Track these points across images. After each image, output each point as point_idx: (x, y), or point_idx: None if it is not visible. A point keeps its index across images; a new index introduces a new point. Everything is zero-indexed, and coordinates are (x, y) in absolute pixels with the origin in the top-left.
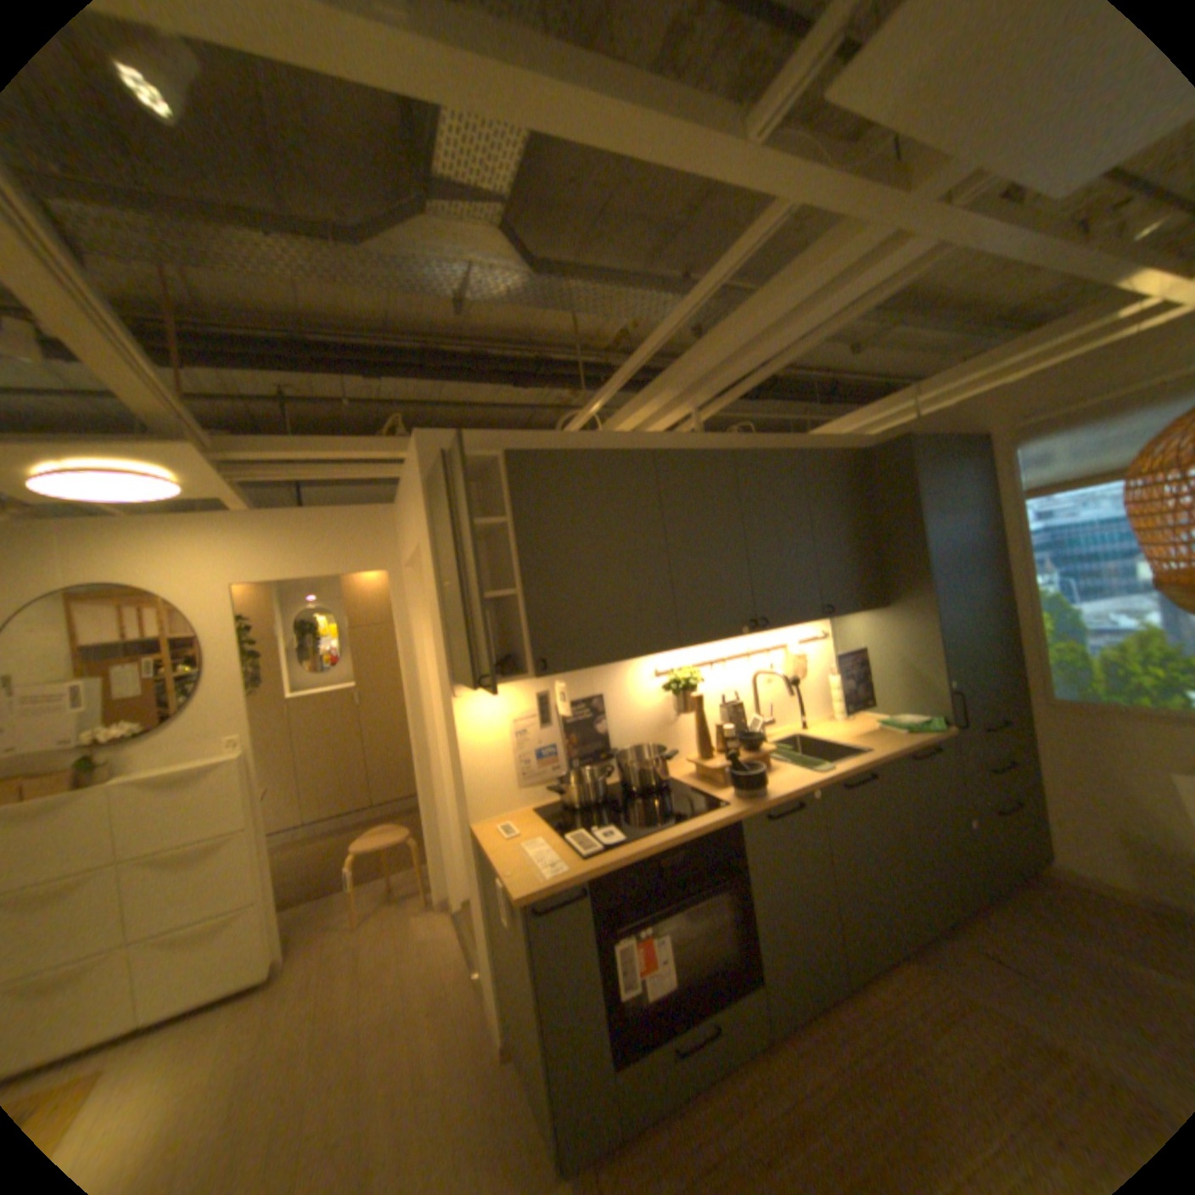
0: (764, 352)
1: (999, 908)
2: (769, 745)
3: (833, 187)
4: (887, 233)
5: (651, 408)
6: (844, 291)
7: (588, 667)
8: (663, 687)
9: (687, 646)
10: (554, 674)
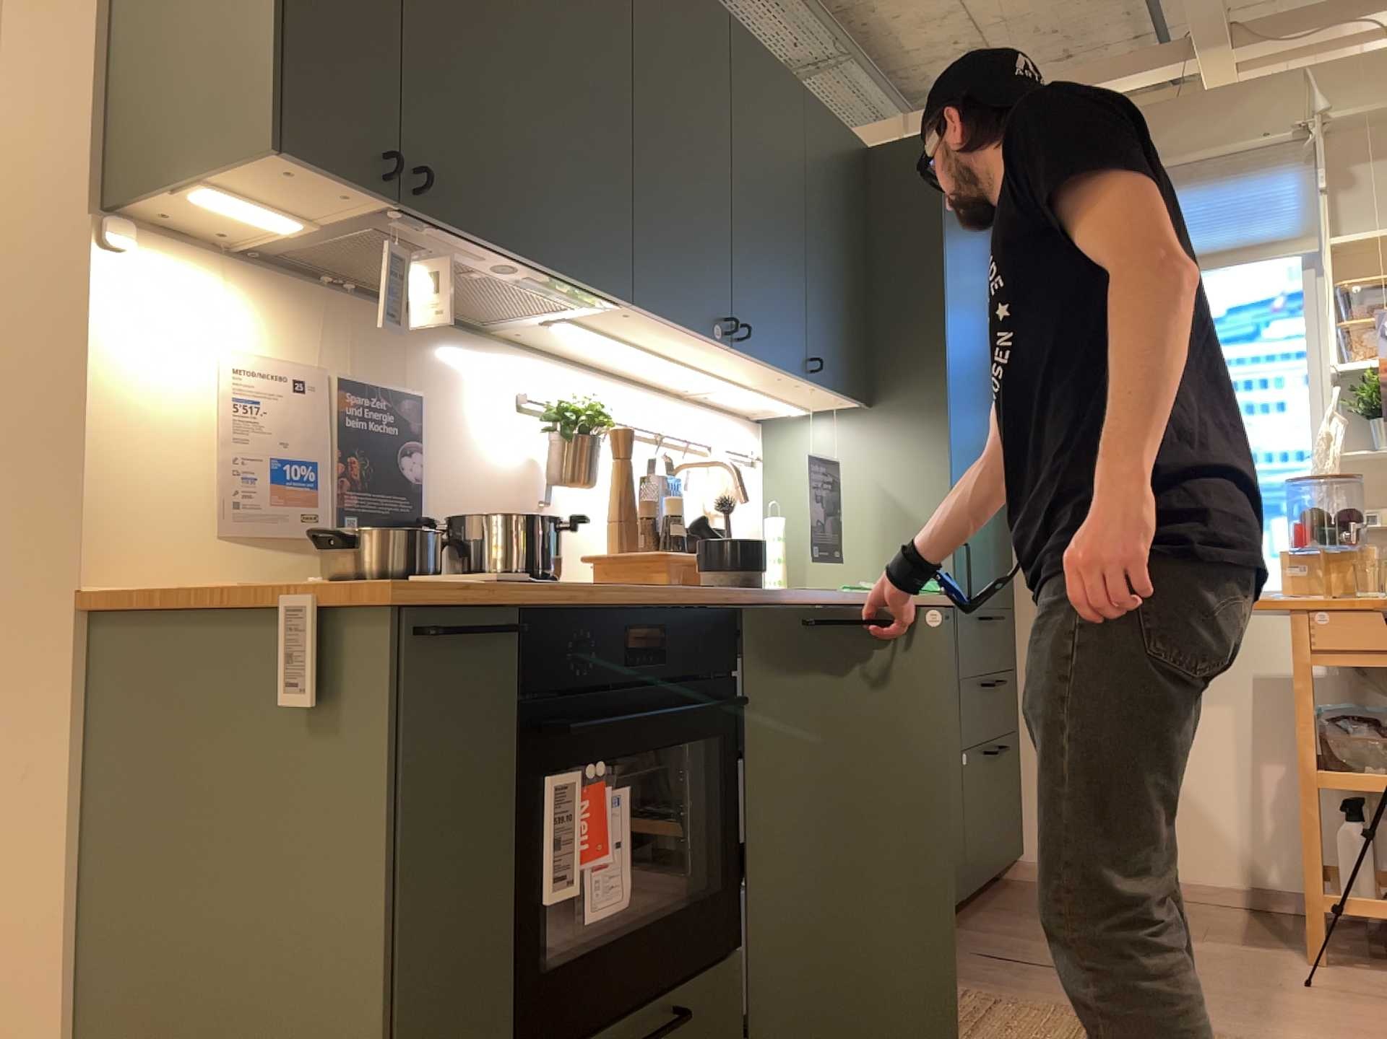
0: None
1: (975, 912)
2: None
3: None
4: None
5: None
6: None
7: (488, 249)
8: (543, 422)
9: (634, 314)
10: (420, 232)
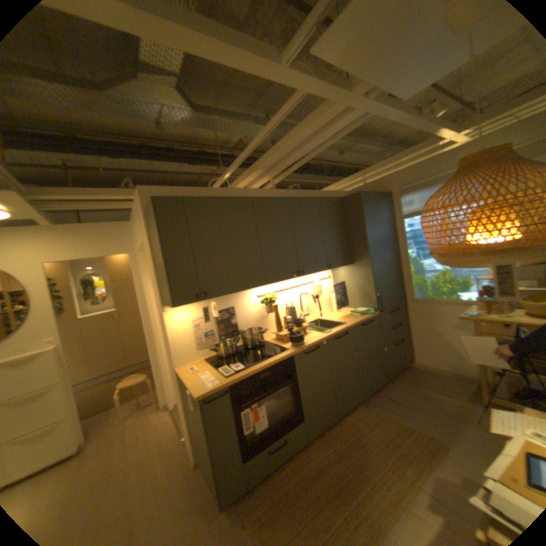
0: (299, 155)
1: (395, 381)
2: (306, 324)
3: (320, 87)
4: (345, 107)
5: (251, 178)
6: (329, 130)
7: (225, 295)
8: (260, 302)
9: (269, 283)
10: (210, 298)
